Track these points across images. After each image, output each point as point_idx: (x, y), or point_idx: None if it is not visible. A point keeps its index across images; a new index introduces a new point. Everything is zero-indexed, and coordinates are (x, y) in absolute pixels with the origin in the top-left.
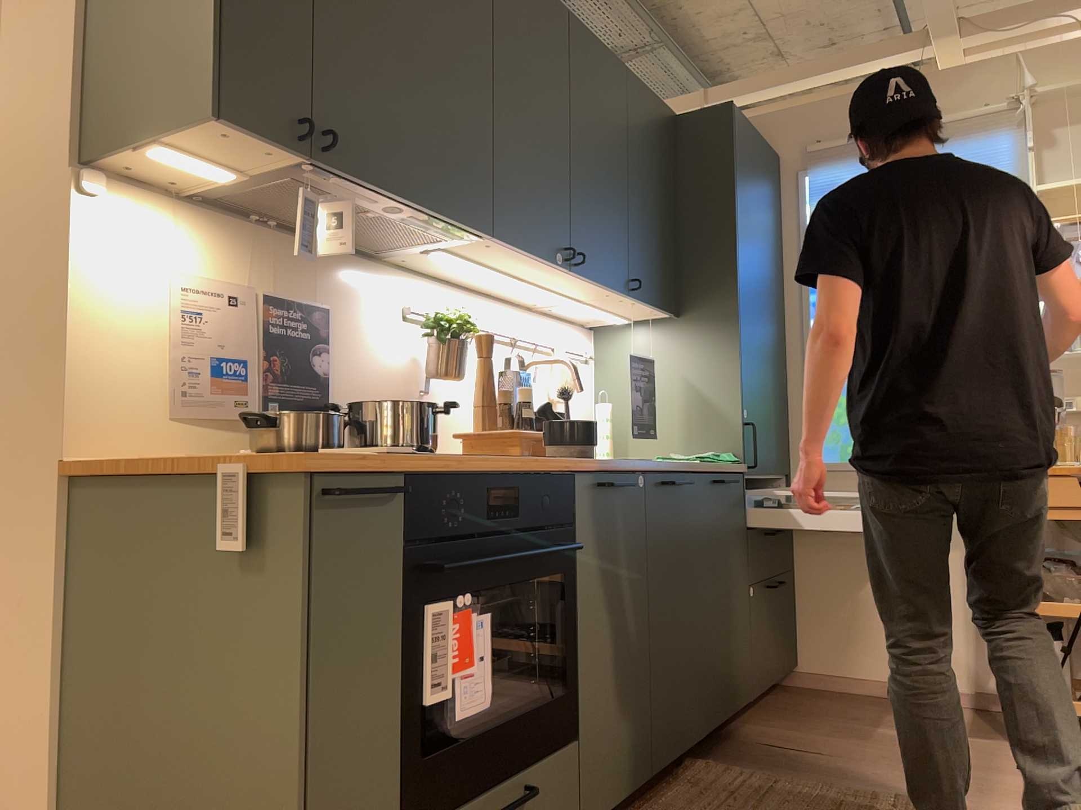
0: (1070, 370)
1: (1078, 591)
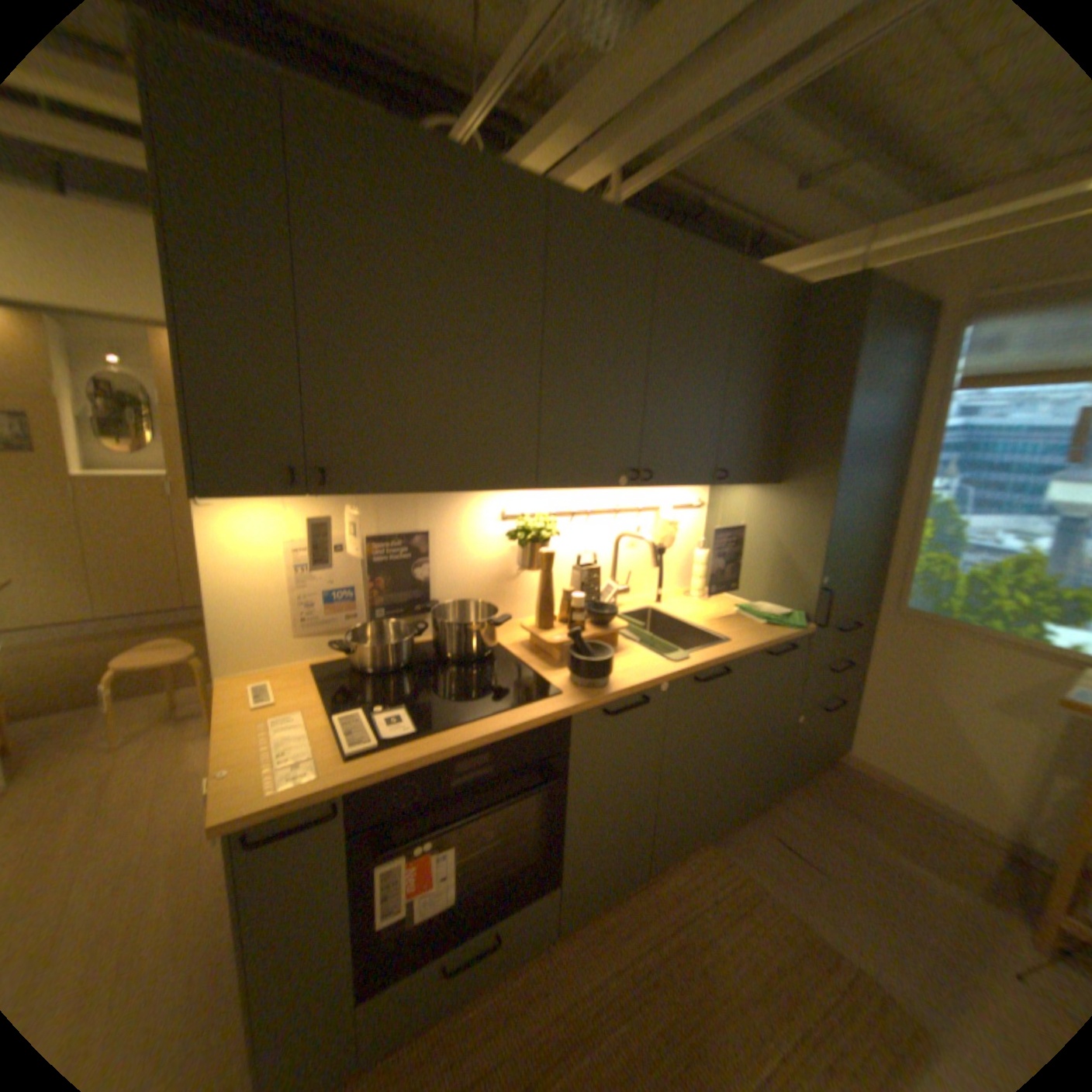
0: None
1: None
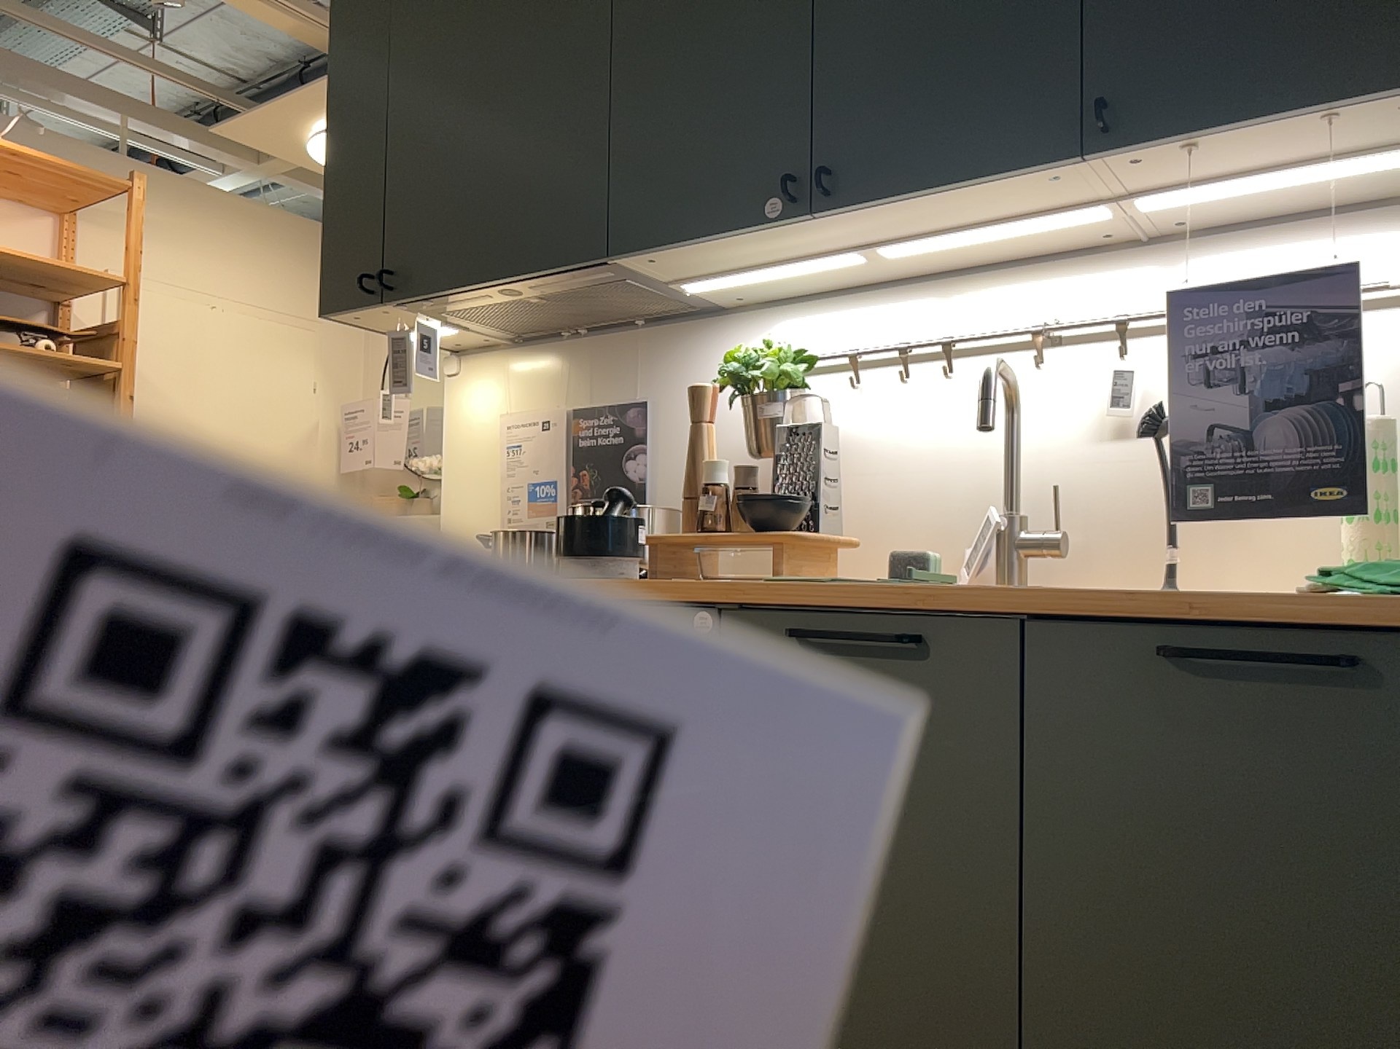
0: None
1: None
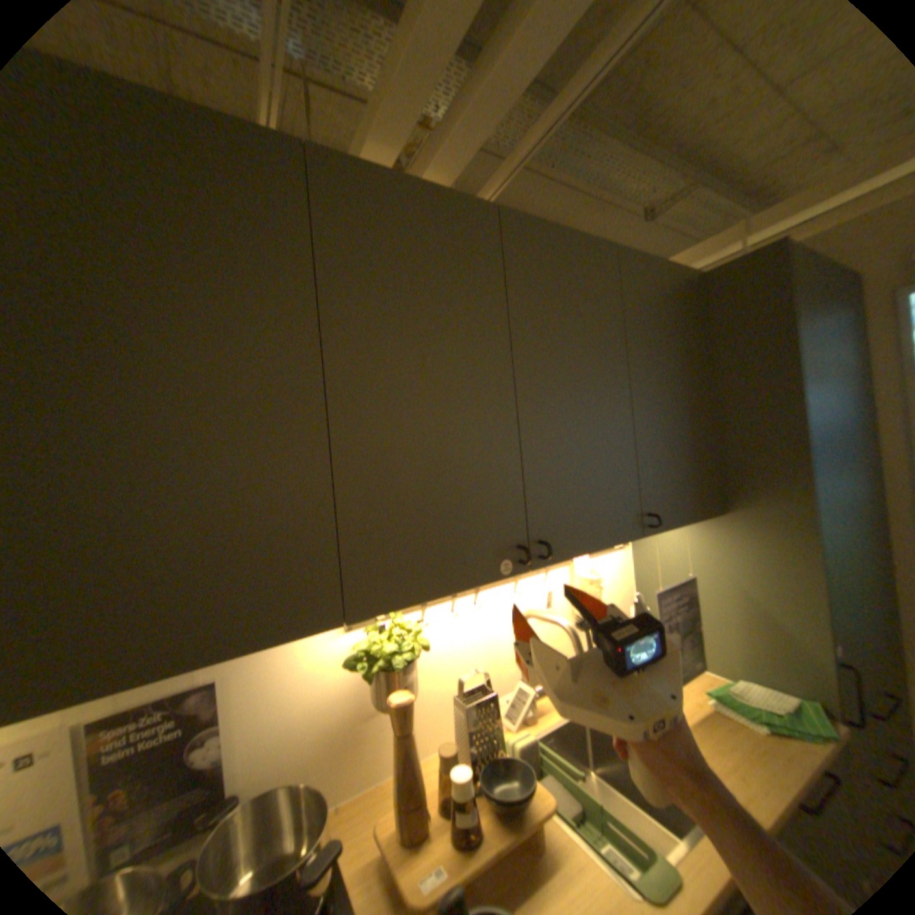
0: None
1: None
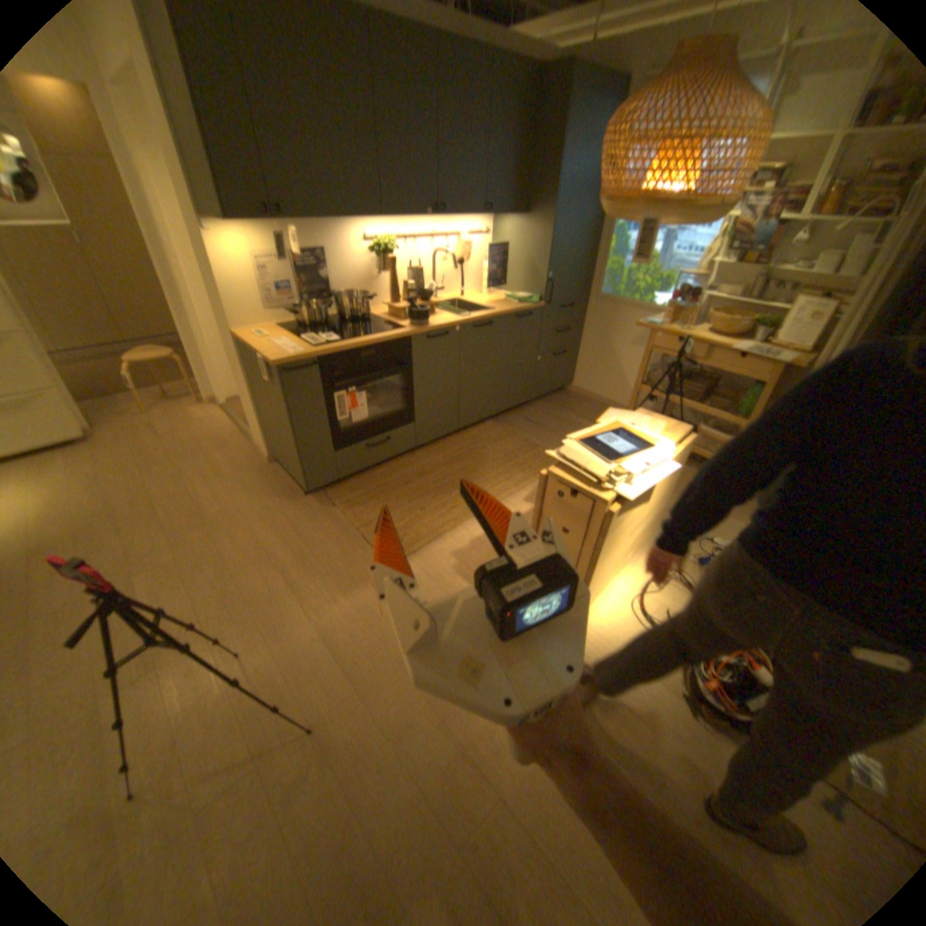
0: (730, 267)
1: (662, 386)
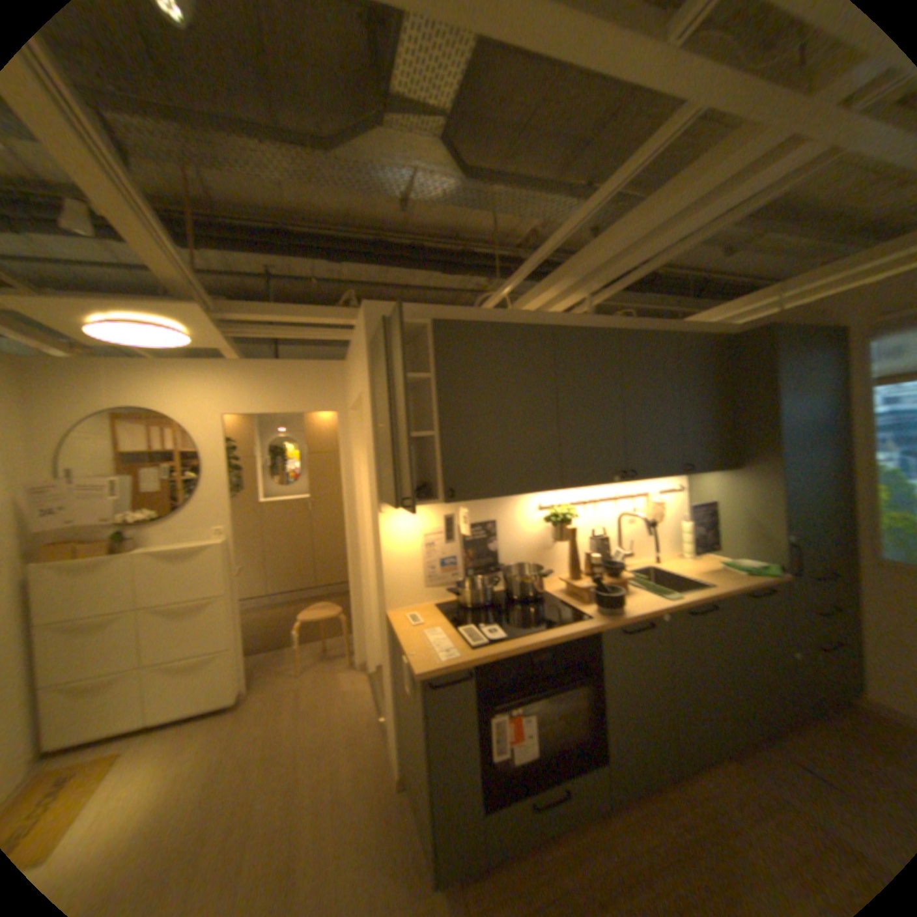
0: None
1: None
